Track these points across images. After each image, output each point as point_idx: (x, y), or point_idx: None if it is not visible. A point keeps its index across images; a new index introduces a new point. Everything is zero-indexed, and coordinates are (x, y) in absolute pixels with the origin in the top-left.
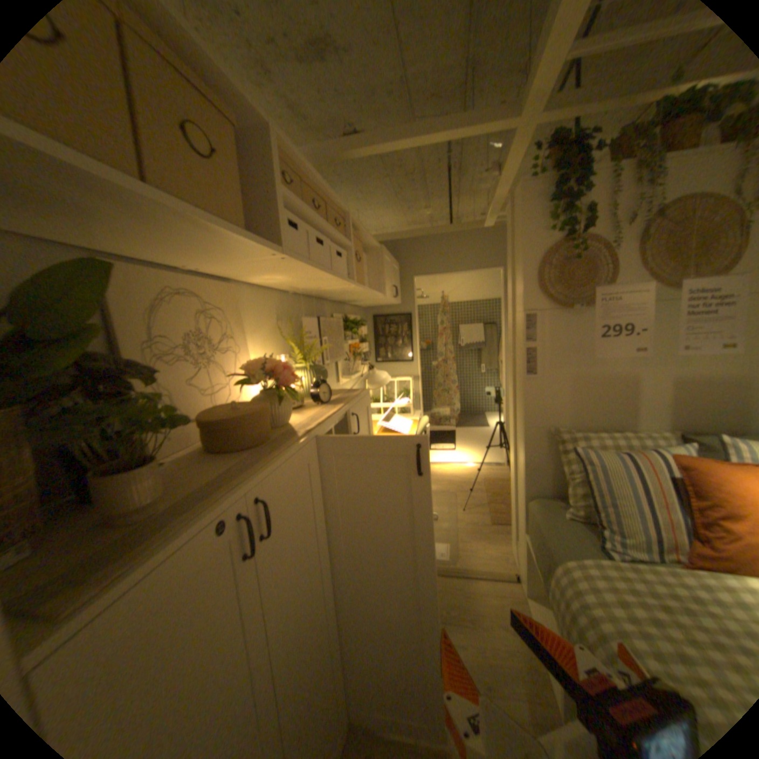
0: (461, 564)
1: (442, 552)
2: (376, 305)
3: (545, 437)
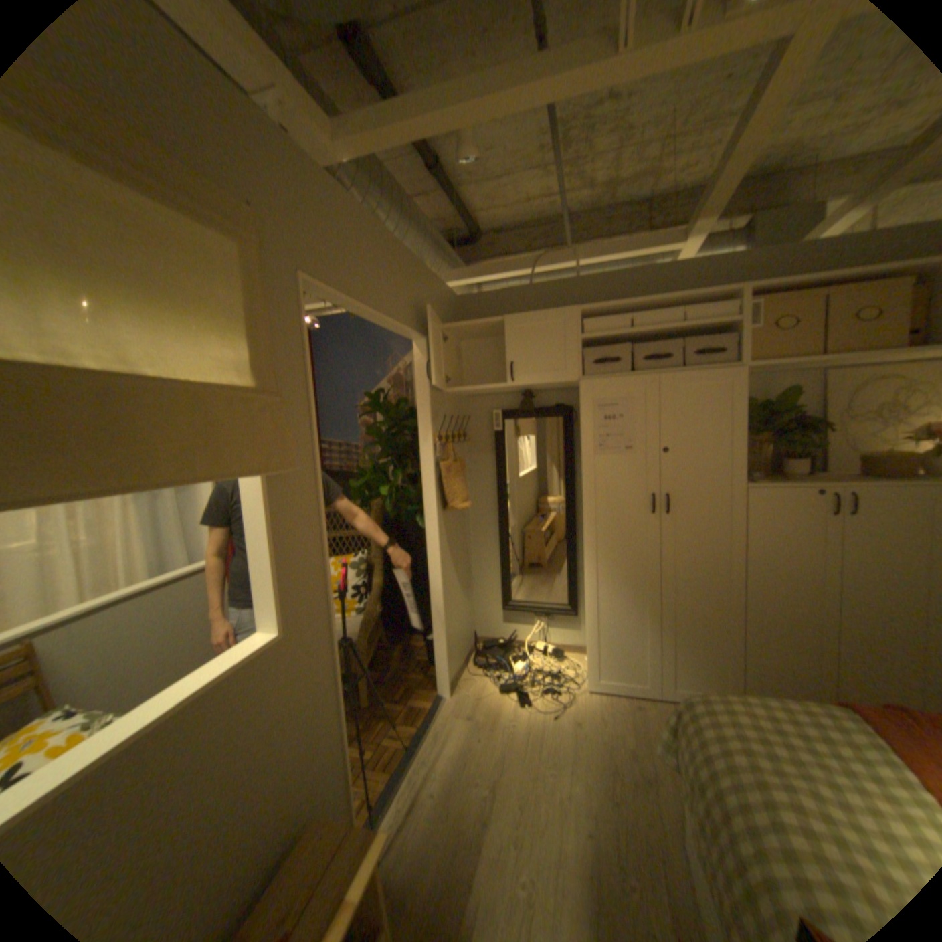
0: None
1: None
2: None
3: None
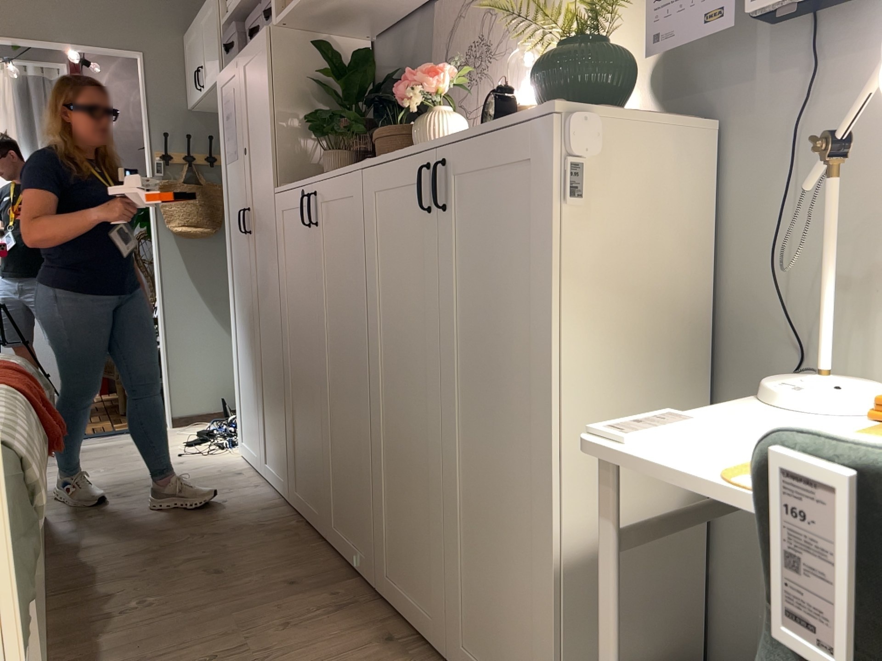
0: None
1: None
2: None
3: None
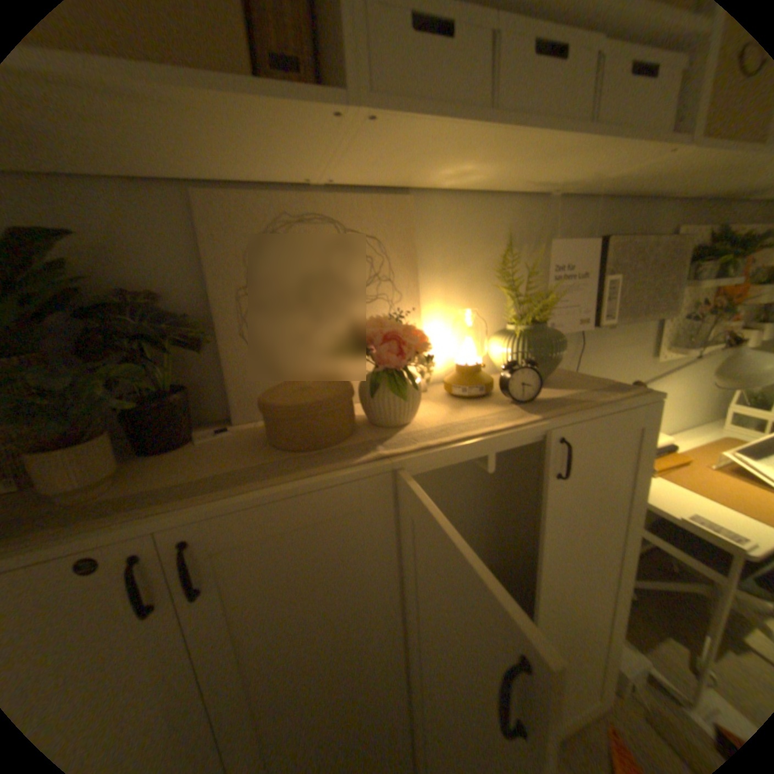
0: None
1: None
2: None
3: None
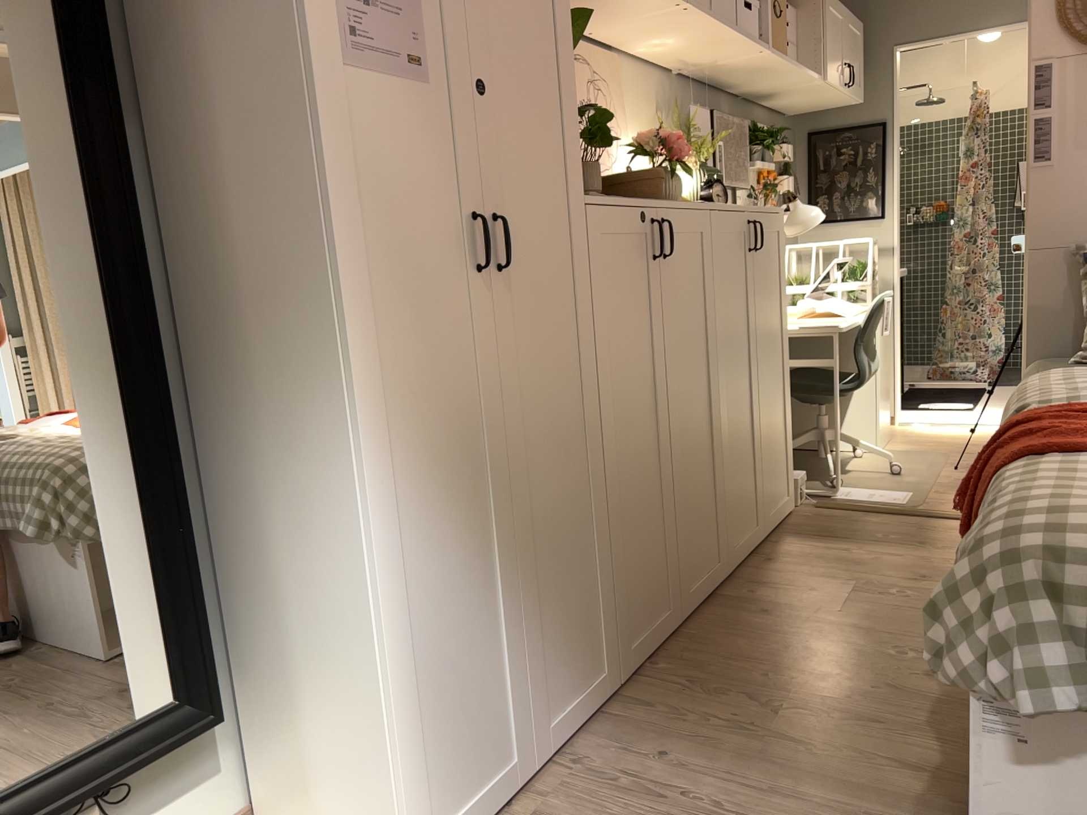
0: (924, 506)
1: (895, 496)
2: (811, 112)
3: (1060, 261)
